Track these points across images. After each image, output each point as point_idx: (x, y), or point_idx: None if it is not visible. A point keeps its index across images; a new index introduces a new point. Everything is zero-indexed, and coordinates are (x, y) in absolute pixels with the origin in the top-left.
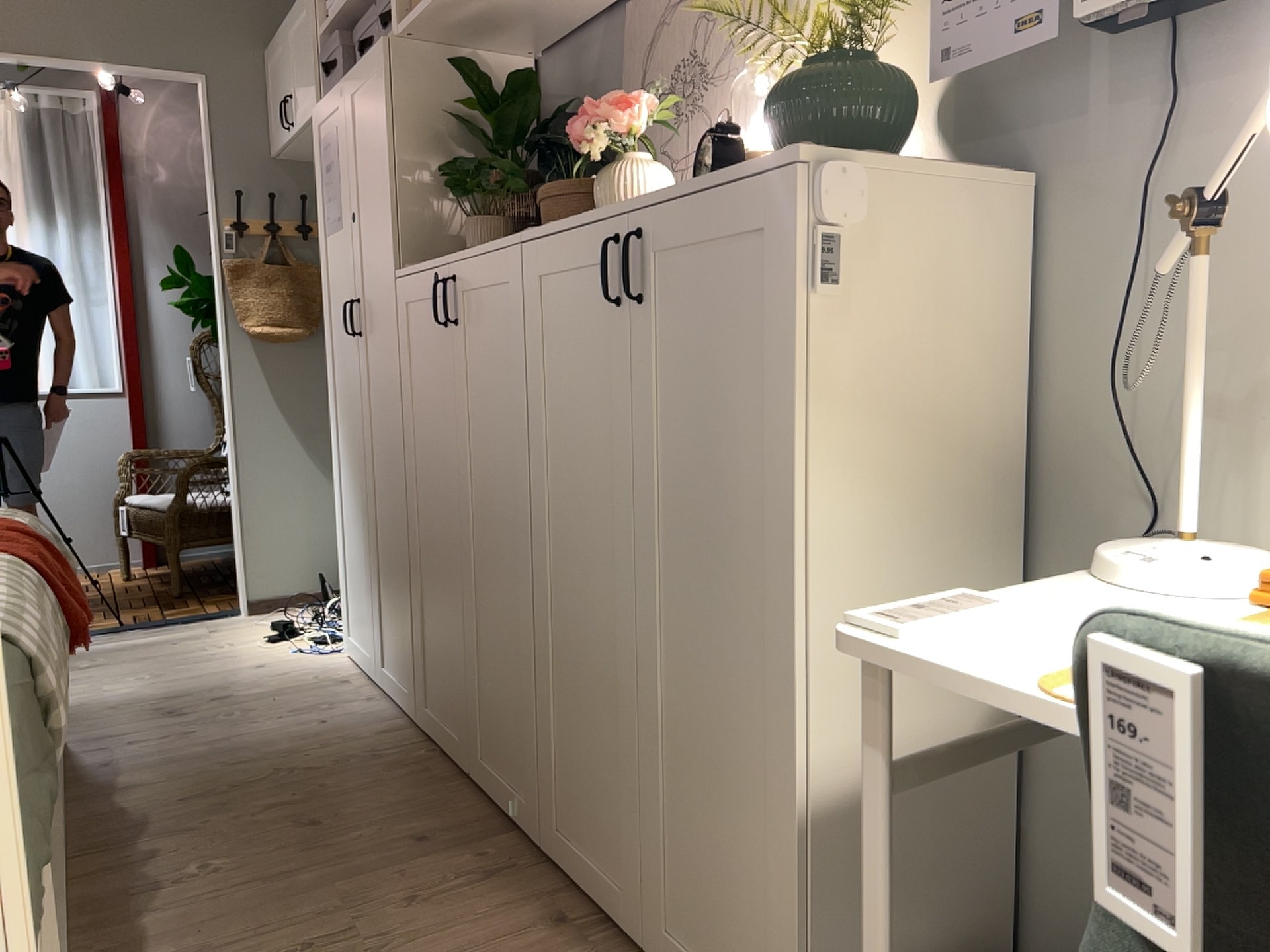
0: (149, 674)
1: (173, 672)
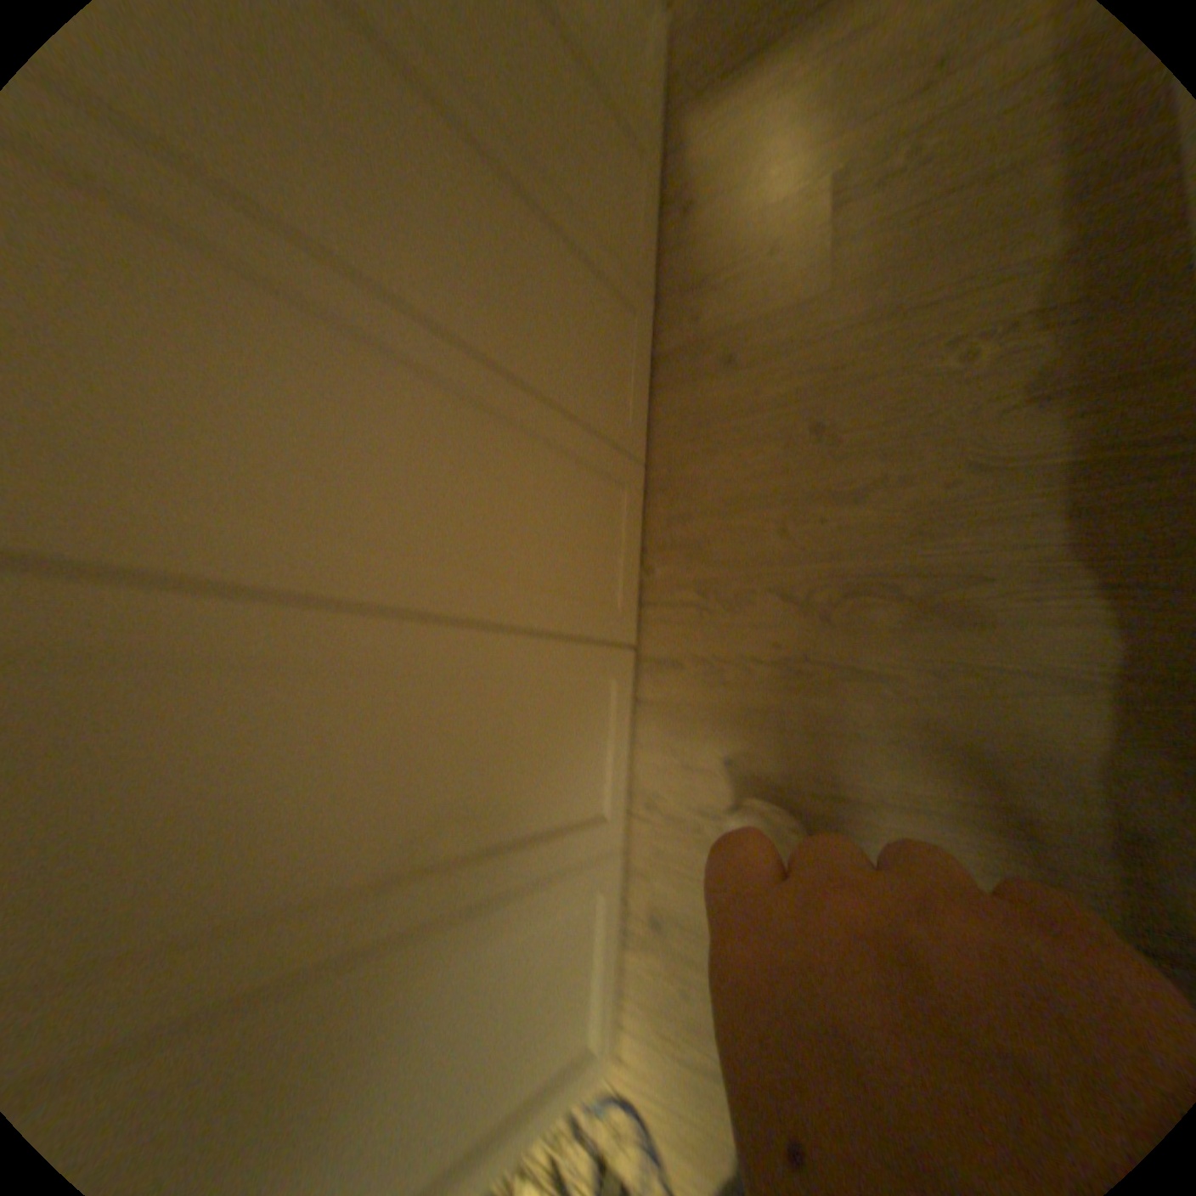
0: None
1: None
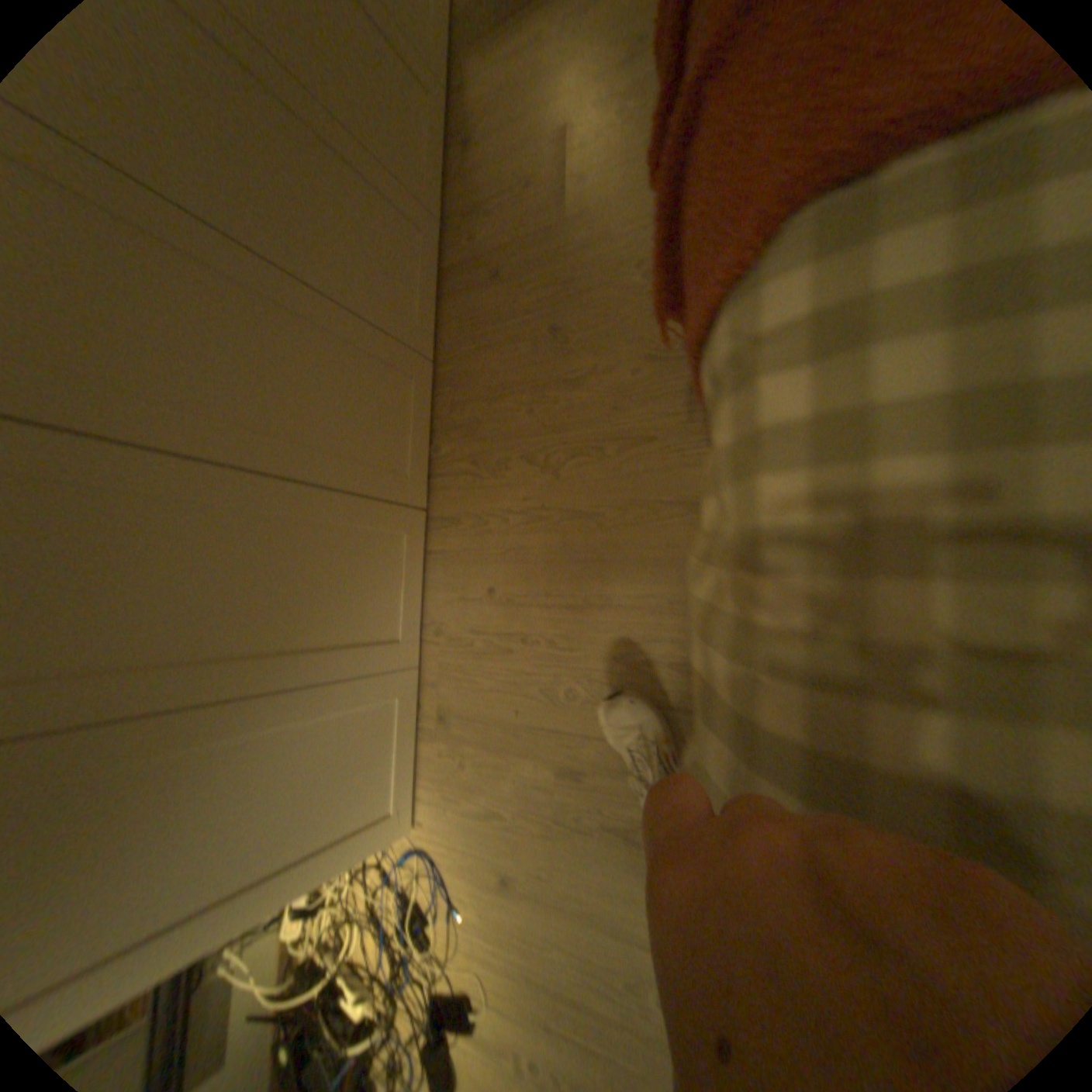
0: (647, 1006)
1: (612, 981)
